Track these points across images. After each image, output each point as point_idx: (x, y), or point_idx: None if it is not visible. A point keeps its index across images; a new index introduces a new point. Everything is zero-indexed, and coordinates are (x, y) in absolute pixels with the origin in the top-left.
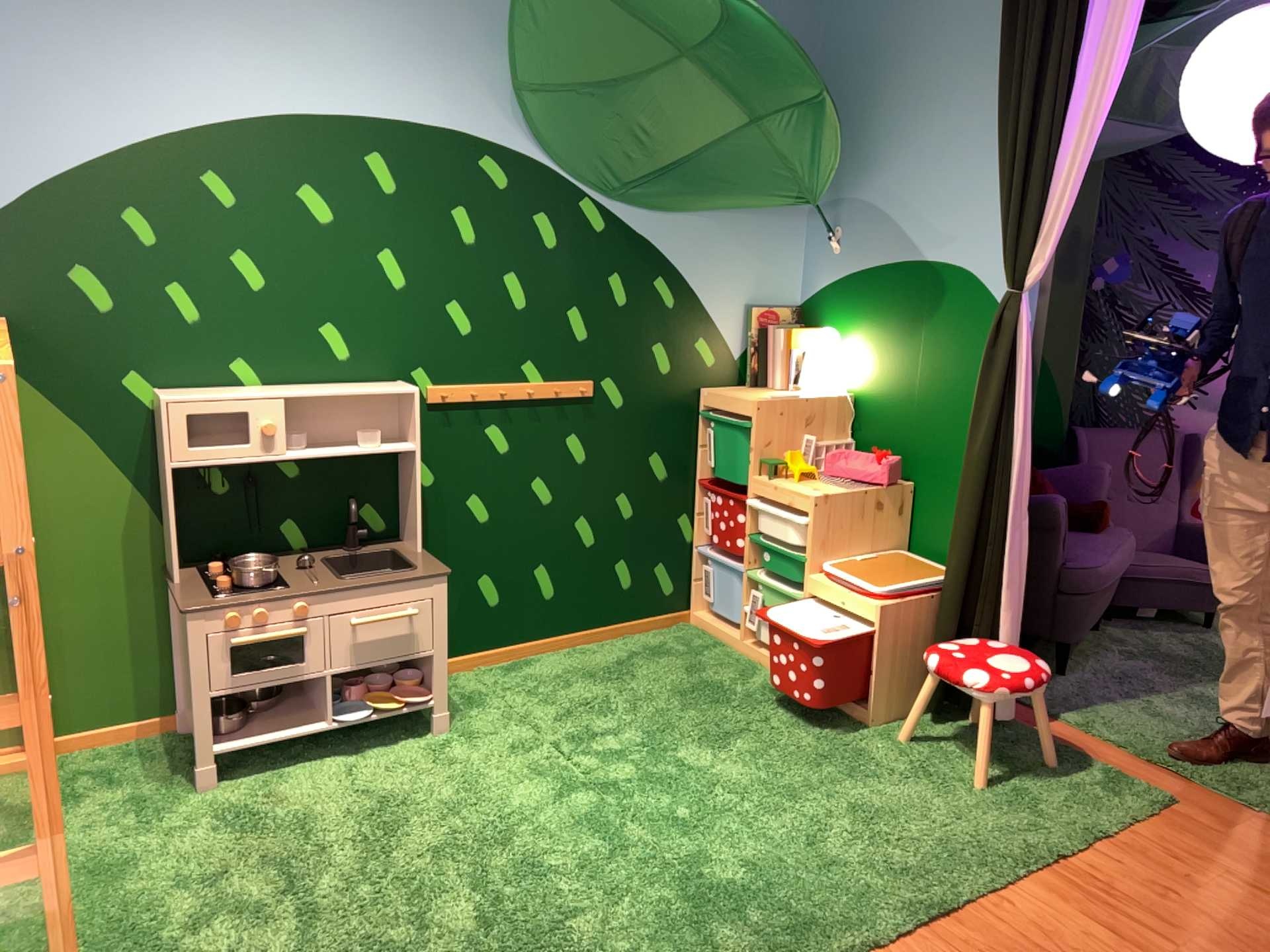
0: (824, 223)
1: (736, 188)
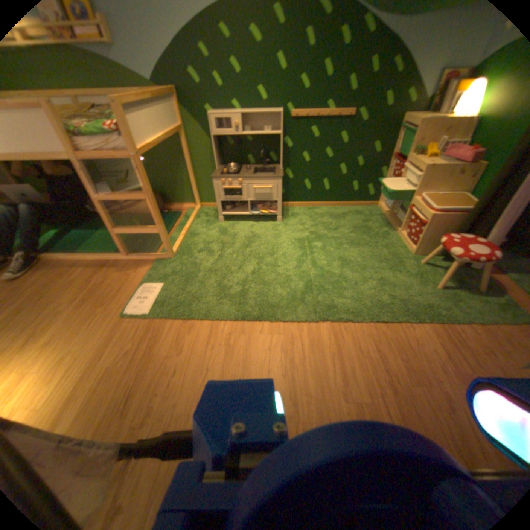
0: None
1: None
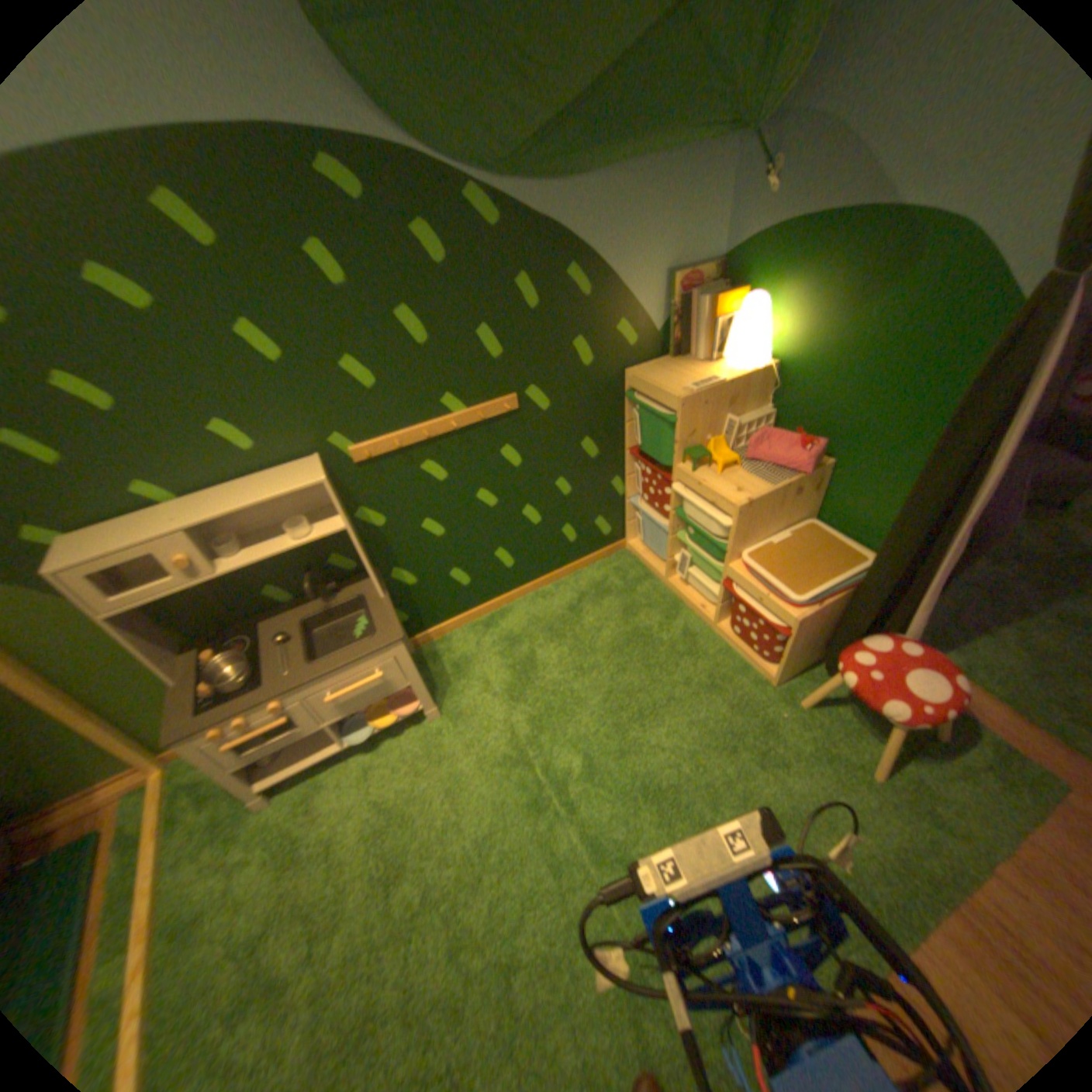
0: (770, 142)
1: (659, 116)
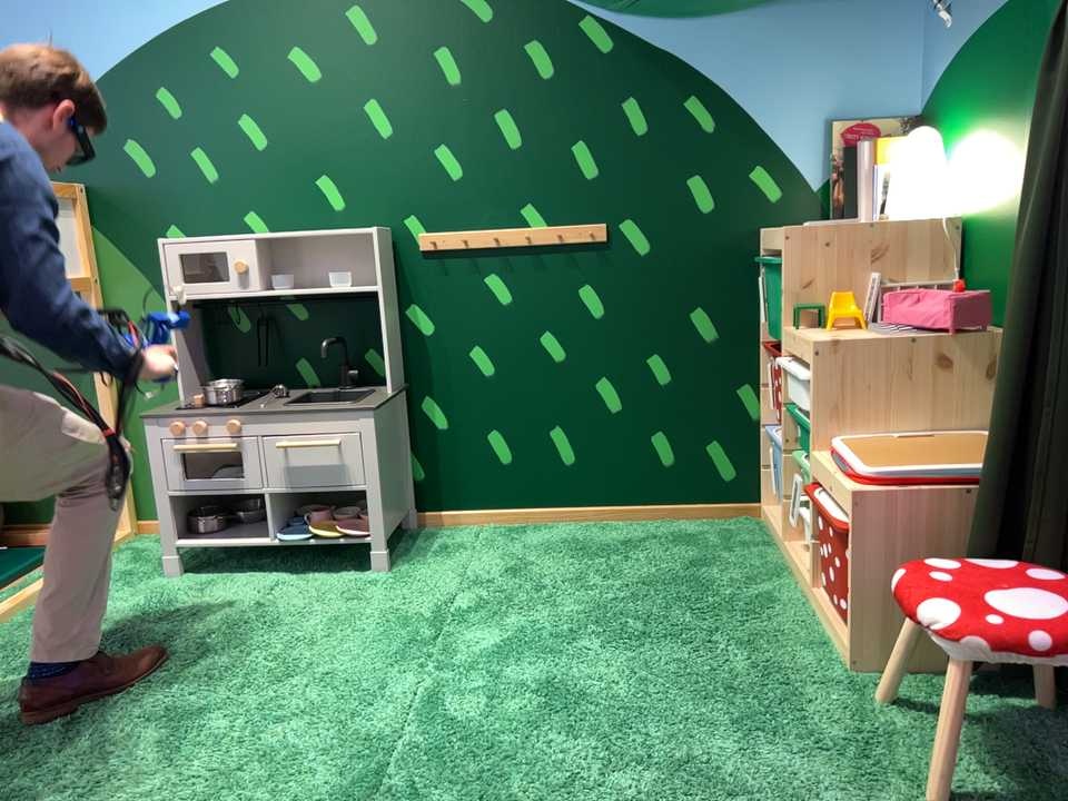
0: None
1: None
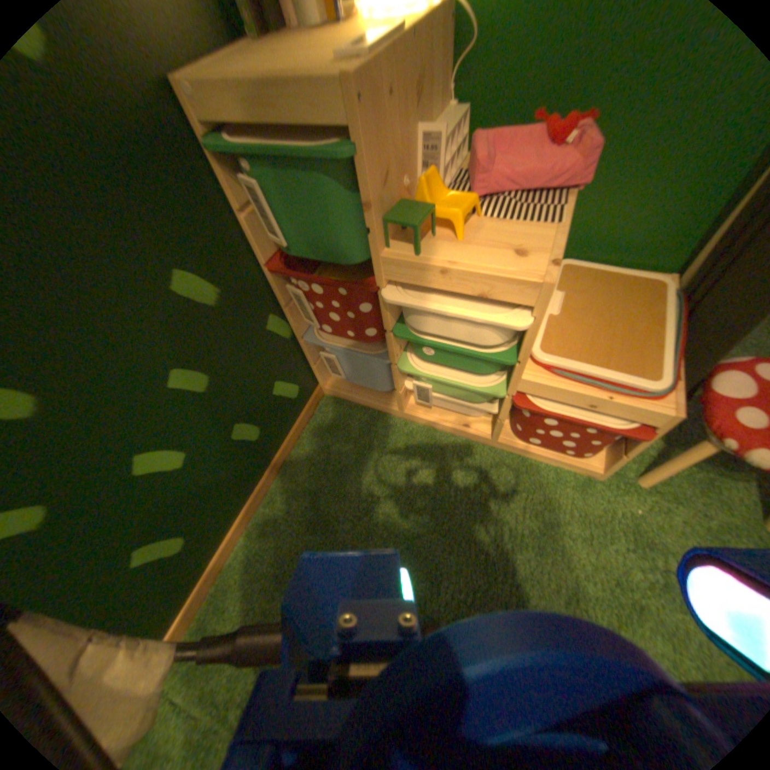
0: None
1: None
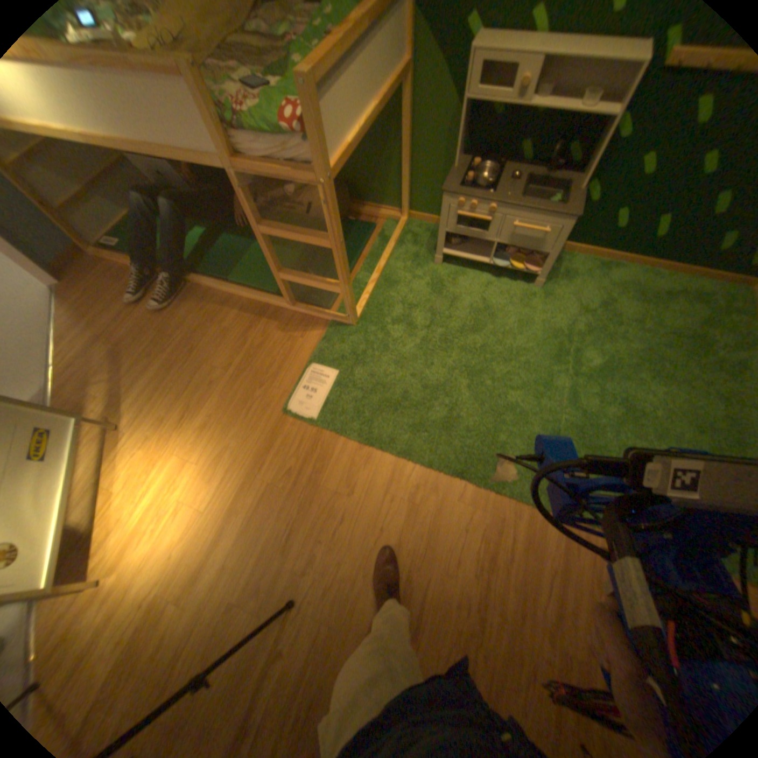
0: None
1: None
